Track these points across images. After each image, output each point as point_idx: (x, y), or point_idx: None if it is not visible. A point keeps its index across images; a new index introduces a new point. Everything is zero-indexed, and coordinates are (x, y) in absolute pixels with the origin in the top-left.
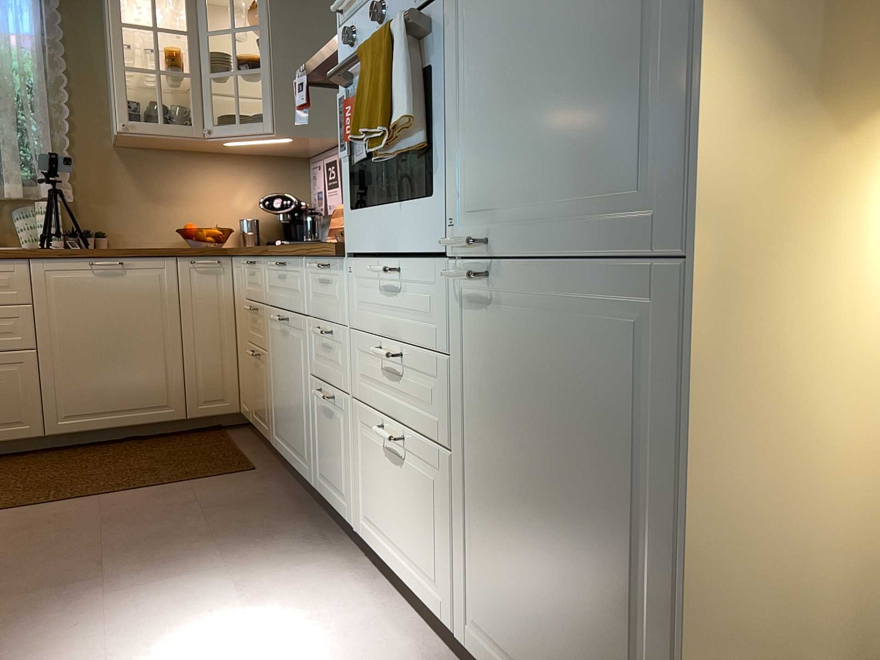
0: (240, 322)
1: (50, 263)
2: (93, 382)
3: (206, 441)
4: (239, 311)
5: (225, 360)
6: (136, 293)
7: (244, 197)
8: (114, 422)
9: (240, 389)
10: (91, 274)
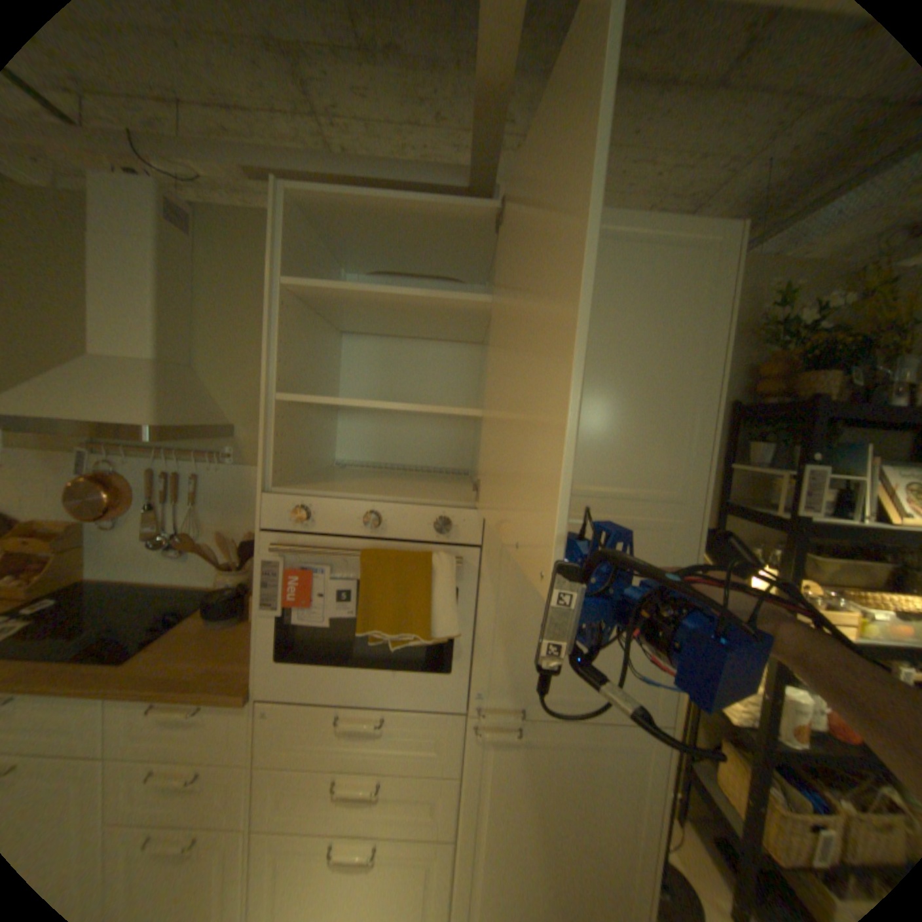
0: None
1: None
2: None
3: None
4: None
5: None
6: None
7: None
8: None
9: None
10: None
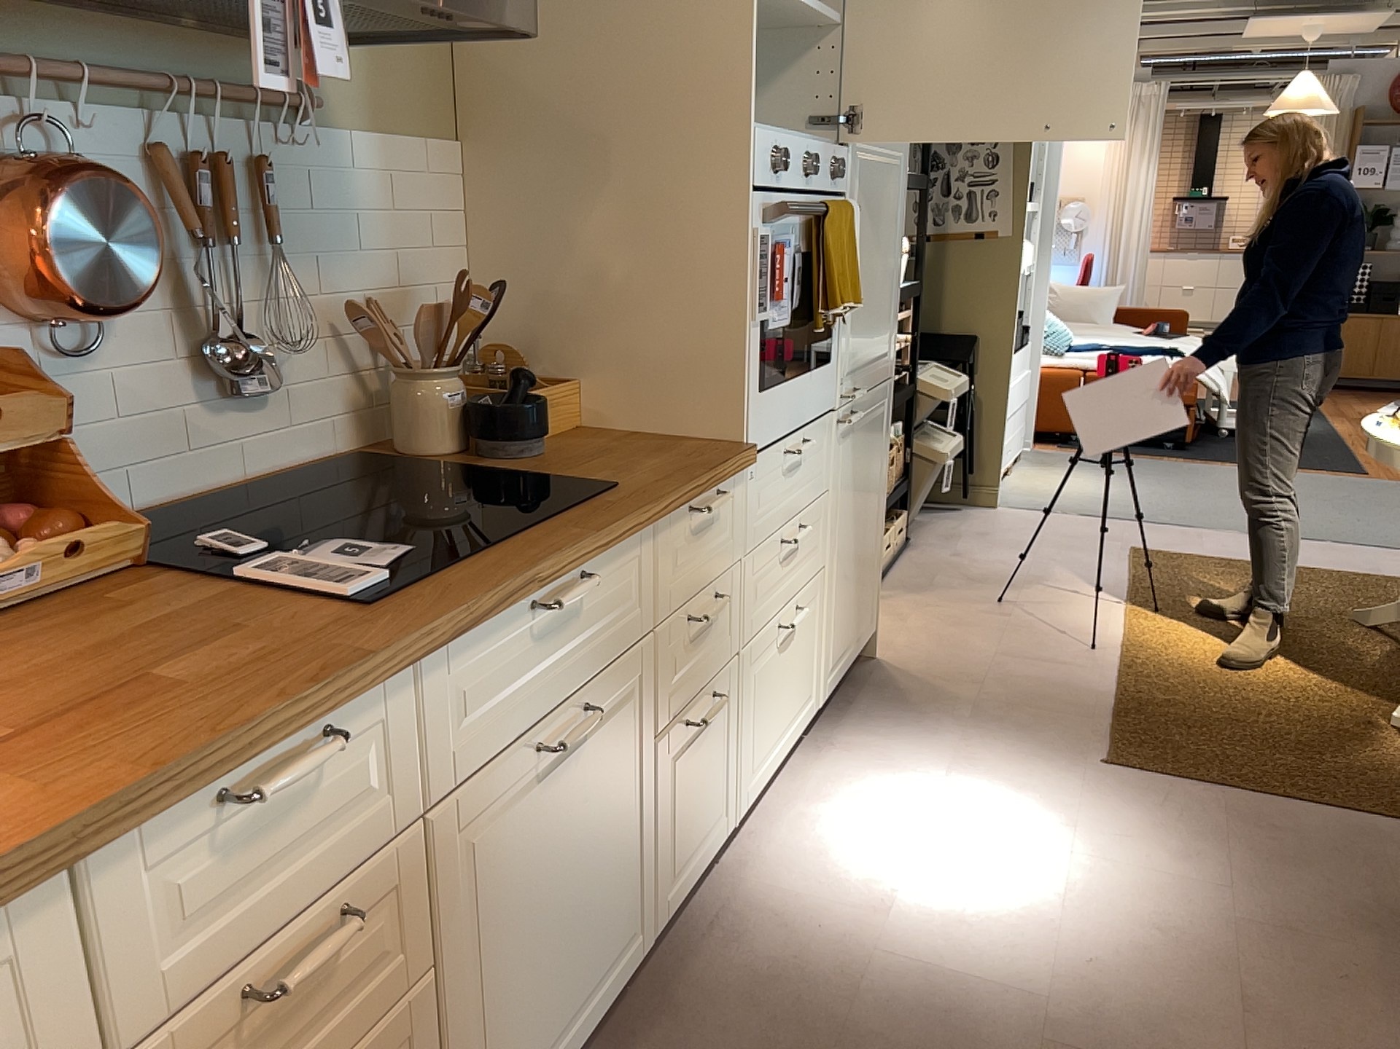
0: None
1: None
2: None
3: None
4: None
5: None
6: None
7: None
8: None
9: None
10: None
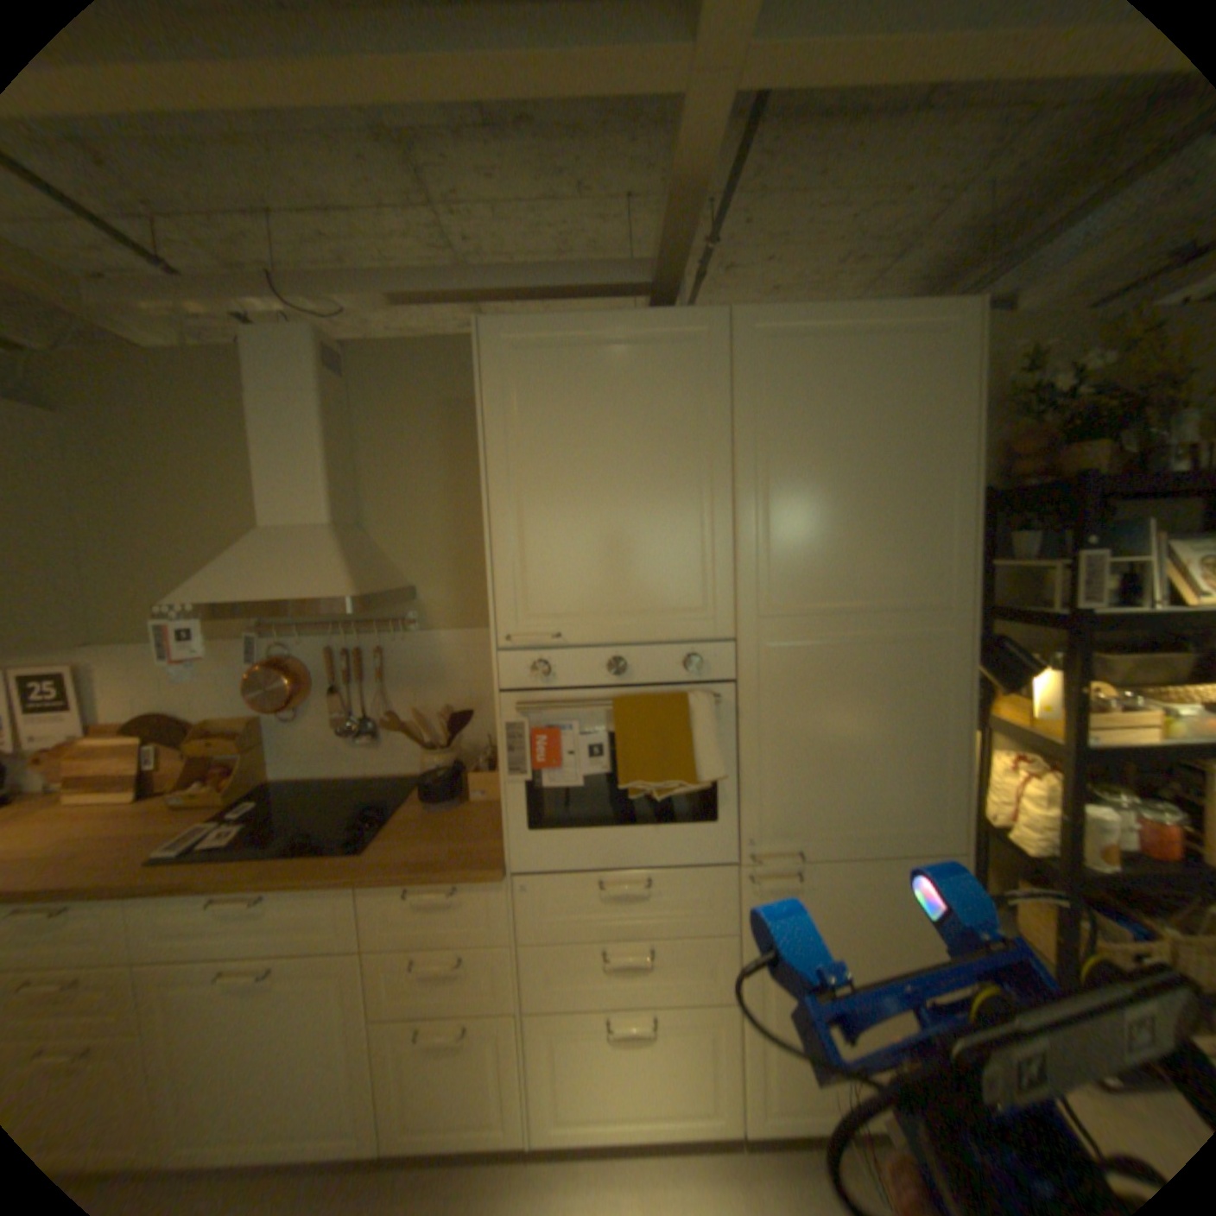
0: None
1: None
2: None
3: None
4: None
5: None
6: None
7: None
8: None
9: None
10: None
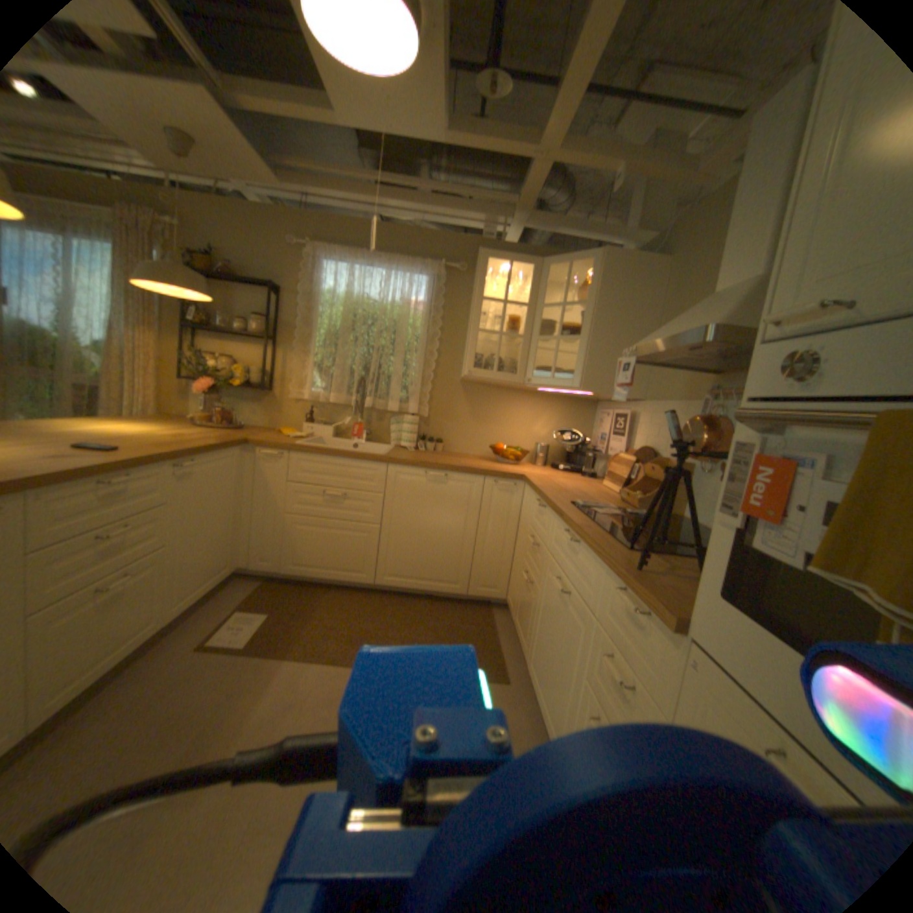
0: (521, 538)
1: (400, 468)
2: (410, 555)
3: (477, 620)
4: (522, 528)
5: (503, 559)
6: (451, 498)
7: (542, 427)
8: (418, 586)
9: (509, 584)
10: (425, 479)
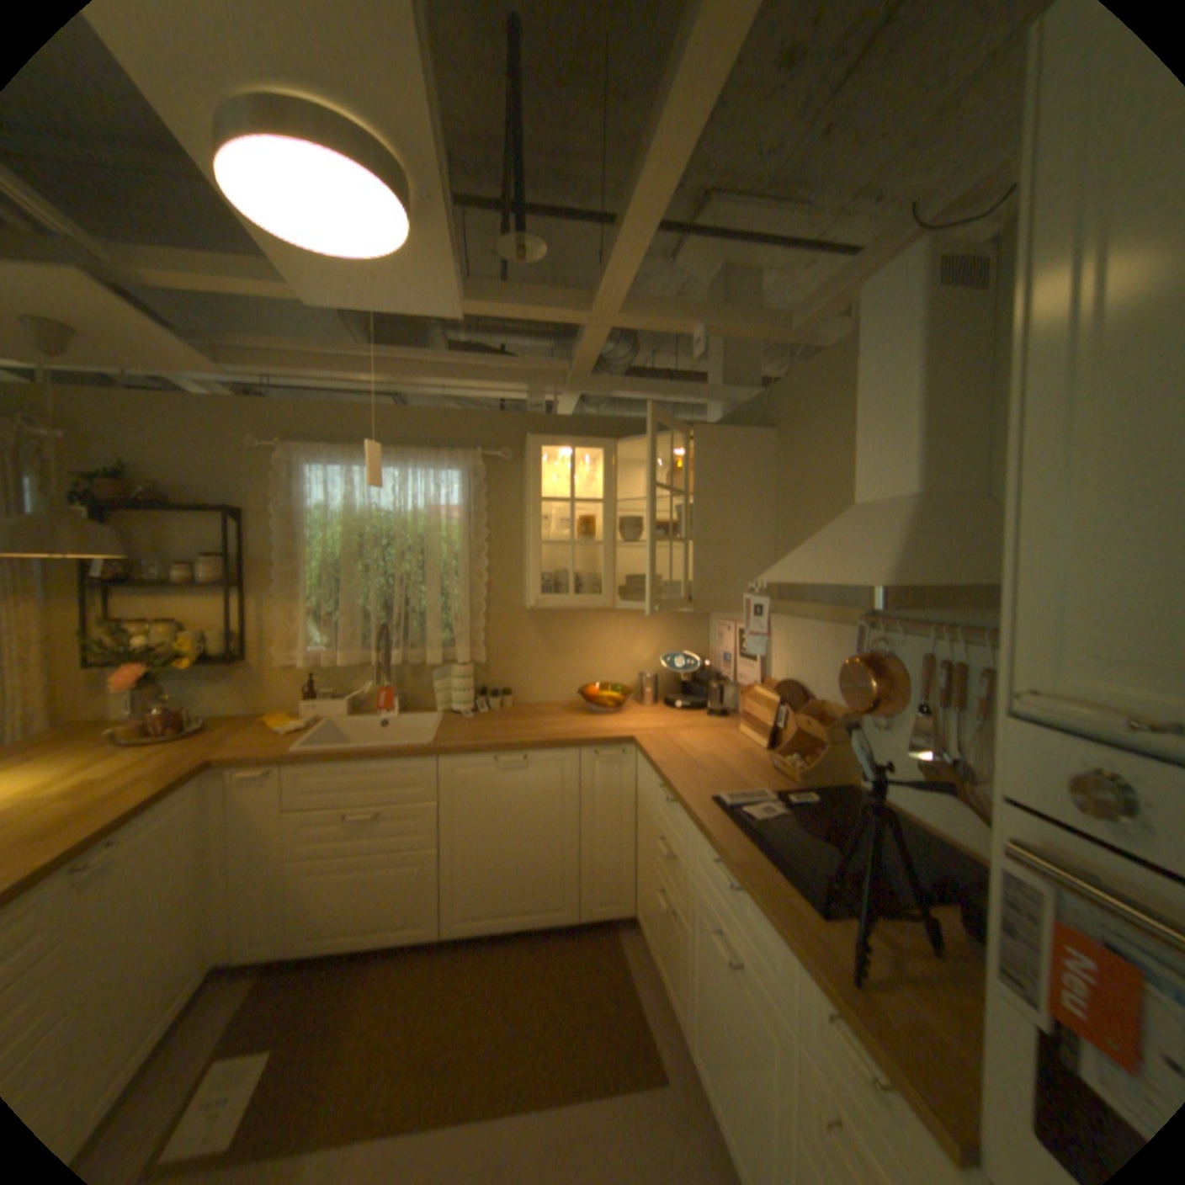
0: (646, 831)
1: (457, 759)
2: (490, 884)
3: (601, 963)
4: (644, 816)
5: (624, 859)
6: (538, 789)
7: (644, 648)
8: (507, 927)
9: (638, 895)
10: (496, 768)
